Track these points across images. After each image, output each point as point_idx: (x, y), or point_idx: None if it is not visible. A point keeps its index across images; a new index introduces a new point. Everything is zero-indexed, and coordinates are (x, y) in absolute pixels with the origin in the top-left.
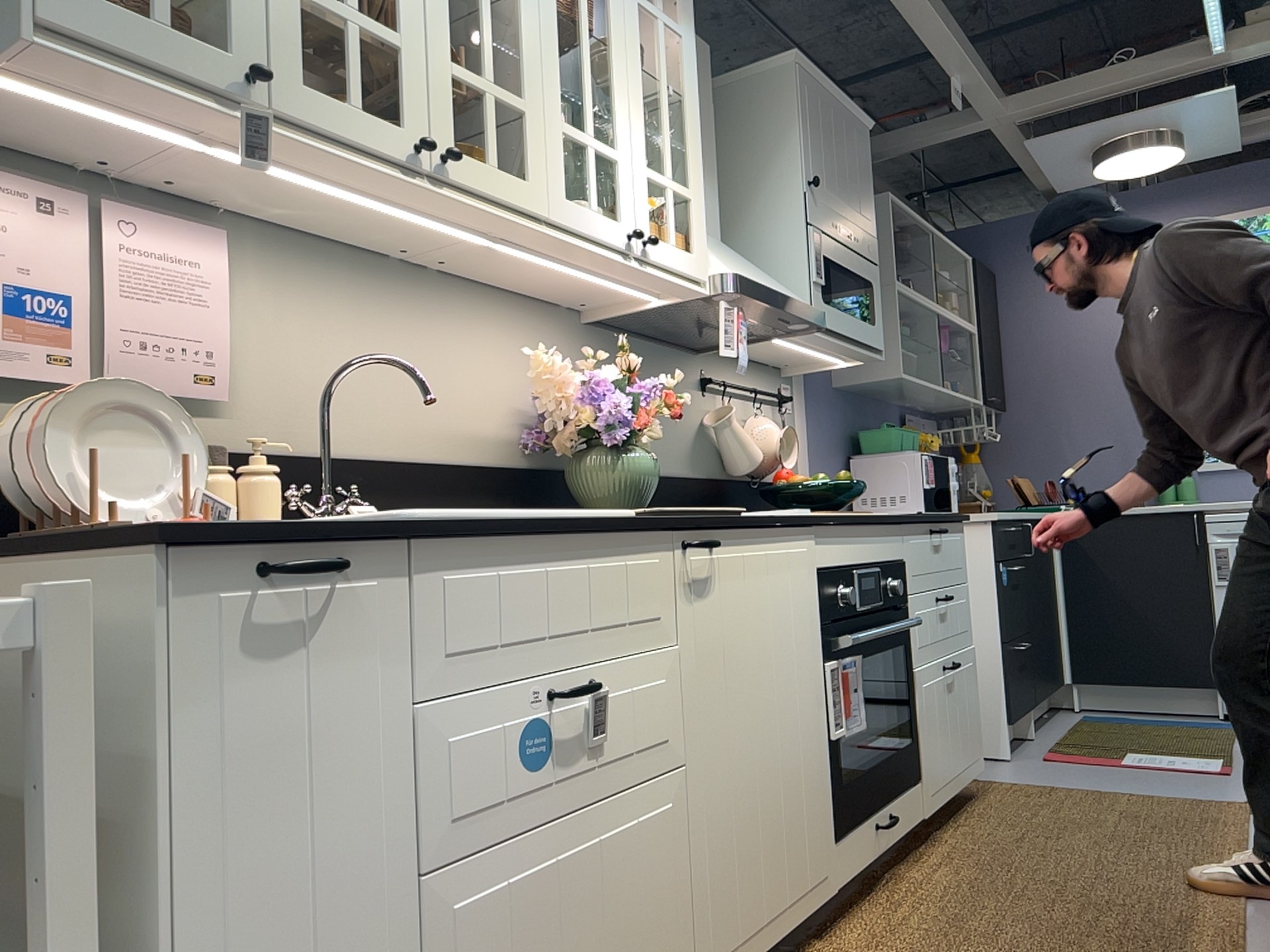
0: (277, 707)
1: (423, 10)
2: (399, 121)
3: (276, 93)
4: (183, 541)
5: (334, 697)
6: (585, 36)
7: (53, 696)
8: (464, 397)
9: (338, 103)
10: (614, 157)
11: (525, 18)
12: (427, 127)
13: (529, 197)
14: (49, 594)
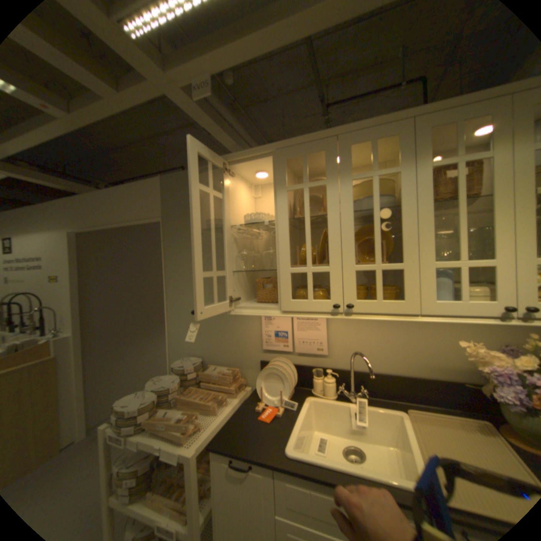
0: (236, 497)
1: (340, 252)
2: (329, 298)
3: (283, 306)
4: (212, 453)
5: (250, 502)
6: (465, 202)
7: (187, 477)
8: (438, 352)
9: (304, 301)
10: (490, 265)
11: (404, 223)
12: (342, 296)
13: (405, 308)
14: (185, 459)
